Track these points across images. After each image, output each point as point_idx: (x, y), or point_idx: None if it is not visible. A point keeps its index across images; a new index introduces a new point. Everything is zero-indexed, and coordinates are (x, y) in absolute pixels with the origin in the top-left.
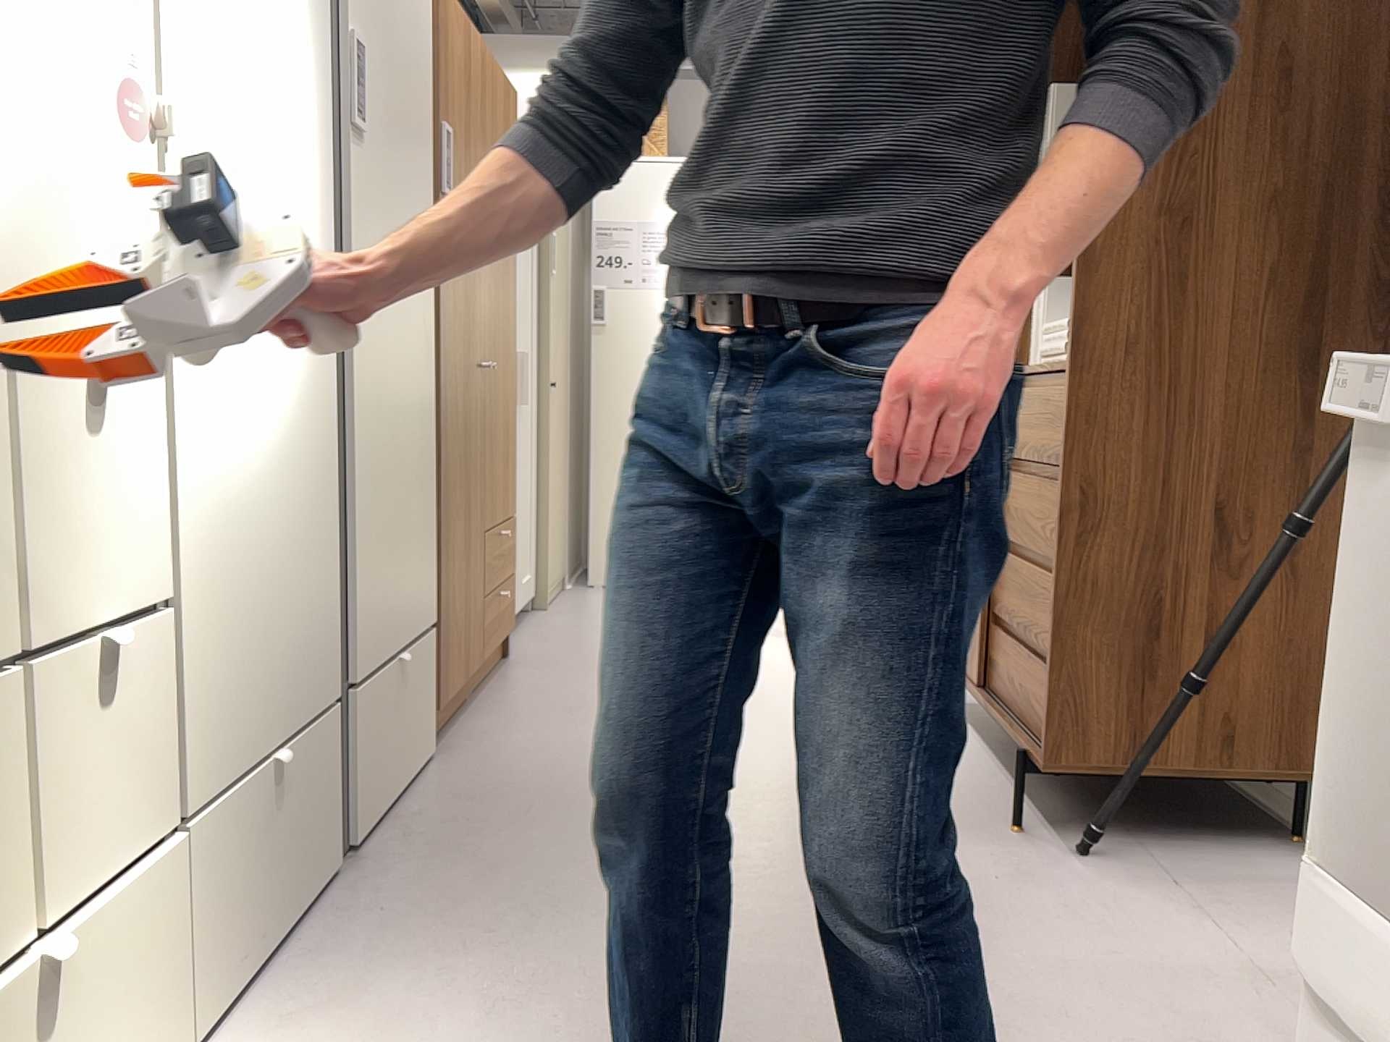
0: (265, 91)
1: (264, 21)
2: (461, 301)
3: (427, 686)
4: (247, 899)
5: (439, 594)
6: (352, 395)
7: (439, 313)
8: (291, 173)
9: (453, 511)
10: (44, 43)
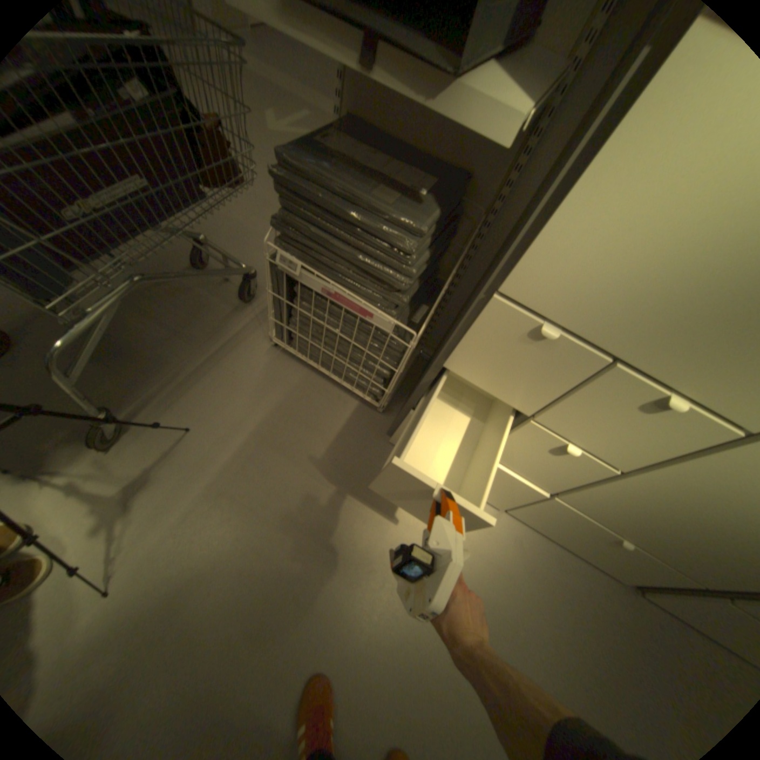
0: None
1: None
2: None
3: None
4: (567, 533)
5: None
6: None
7: None
8: None
9: None
10: None
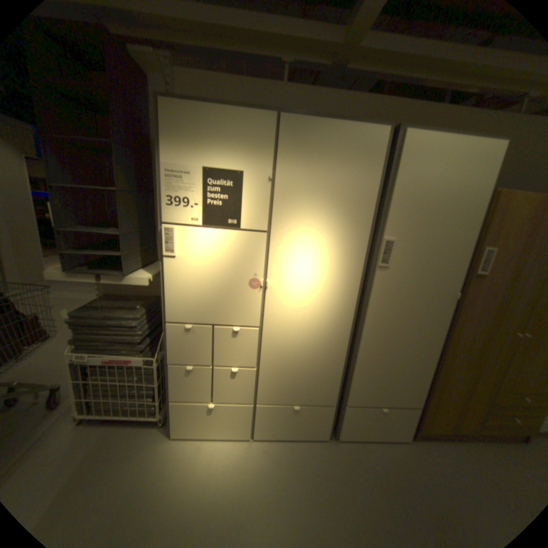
0: (322, 268)
1: (324, 251)
2: (495, 311)
3: (410, 424)
4: (280, 427)
5: (432, 402)
6: (364, 338)
7: (461, 316)
8: (334, 285)
9: (458, 380)
10: (233, 278)
